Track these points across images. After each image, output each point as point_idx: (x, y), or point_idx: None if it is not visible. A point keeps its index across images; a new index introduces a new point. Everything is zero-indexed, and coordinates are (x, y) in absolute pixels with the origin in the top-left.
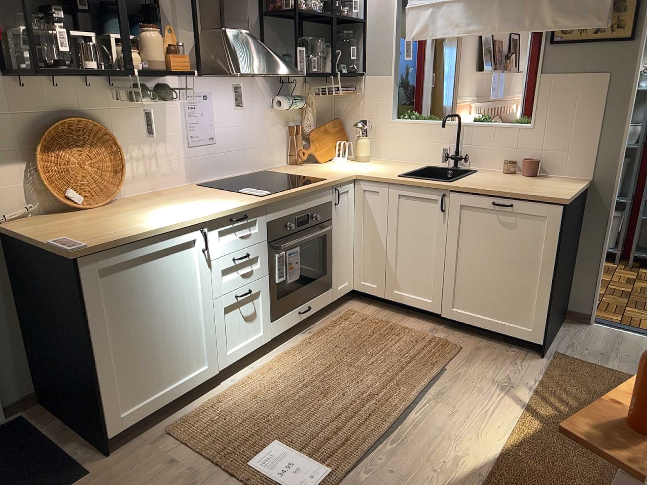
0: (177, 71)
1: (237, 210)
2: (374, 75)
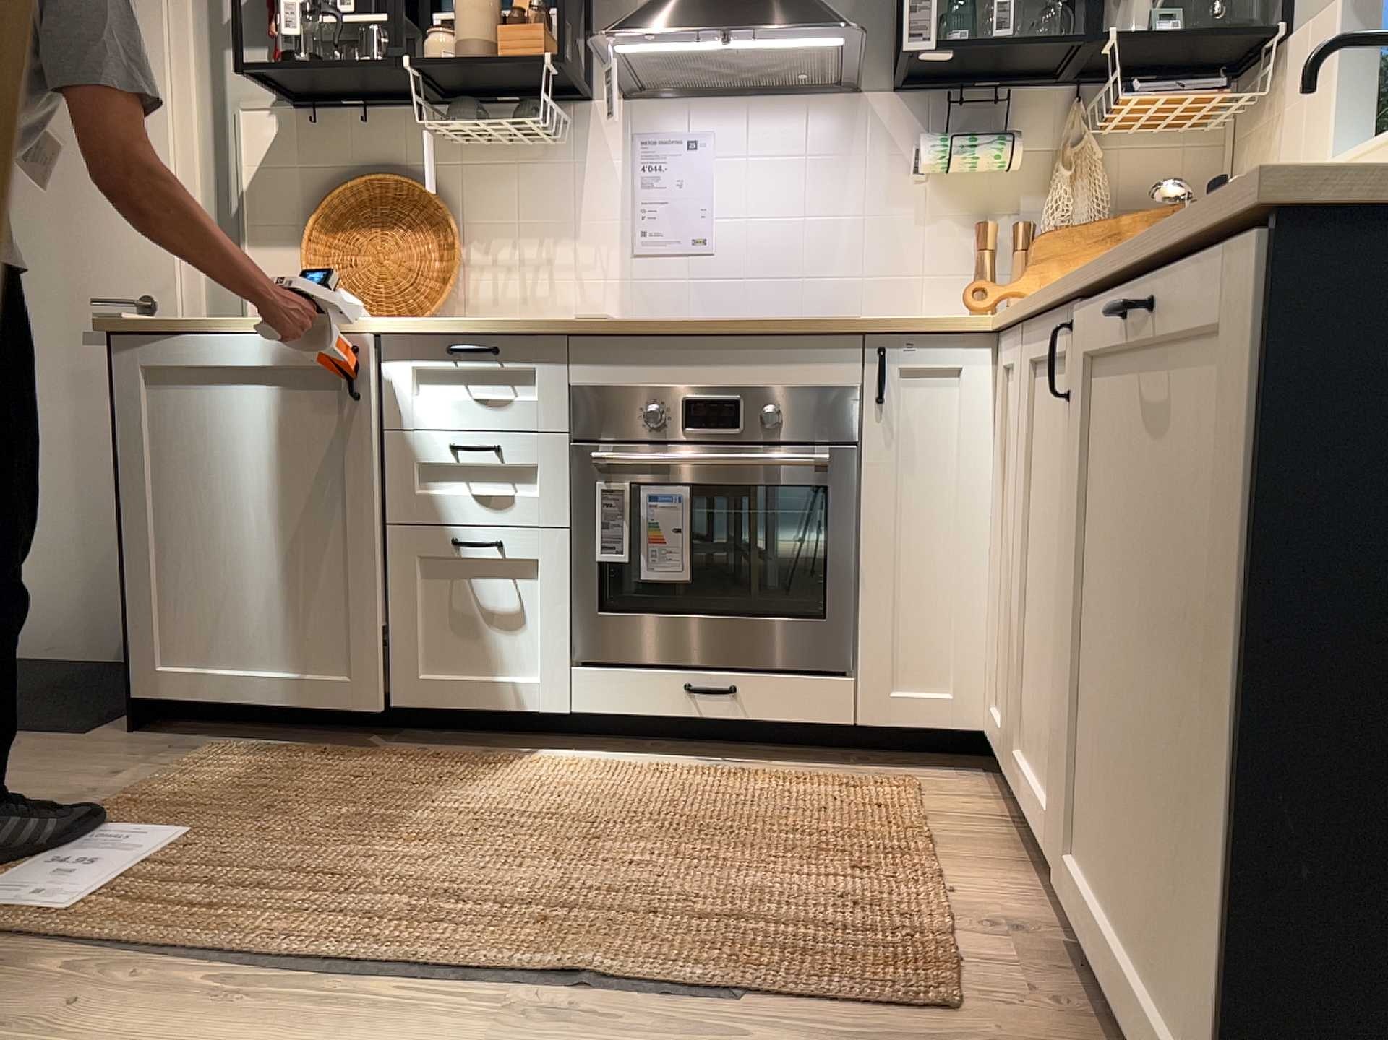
0: (507, 56)
1: (461, 328)
2: (1303, 22)
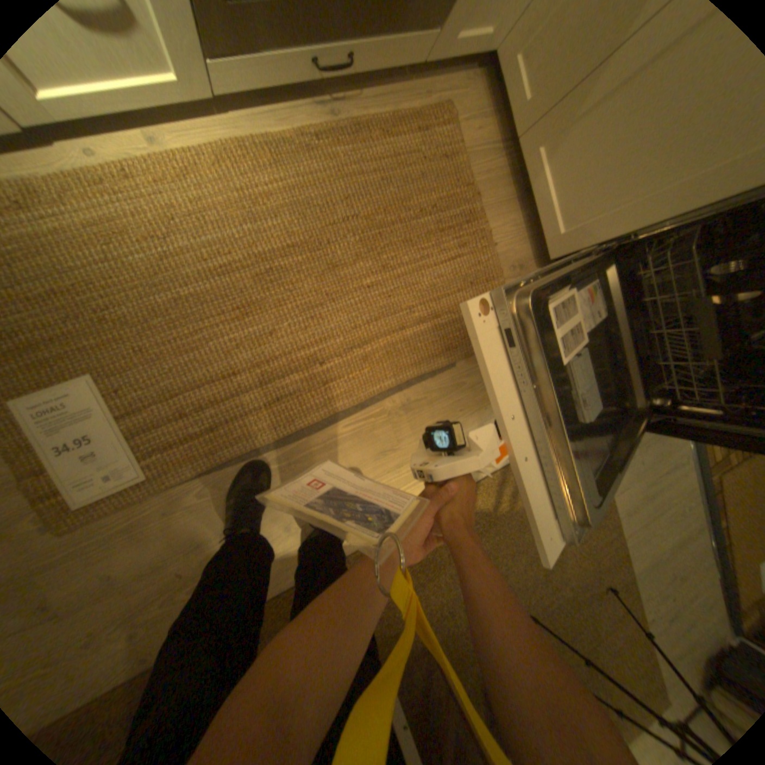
0: None
1: None
2: None
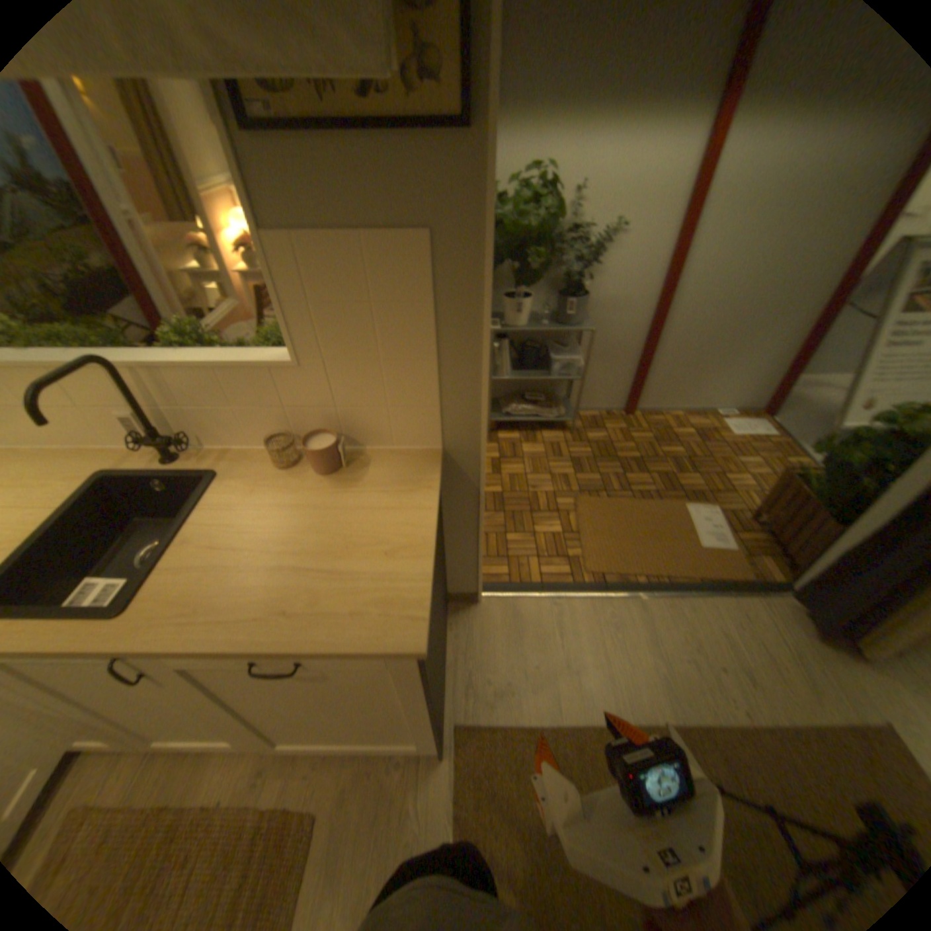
0: None
1: None
2: None
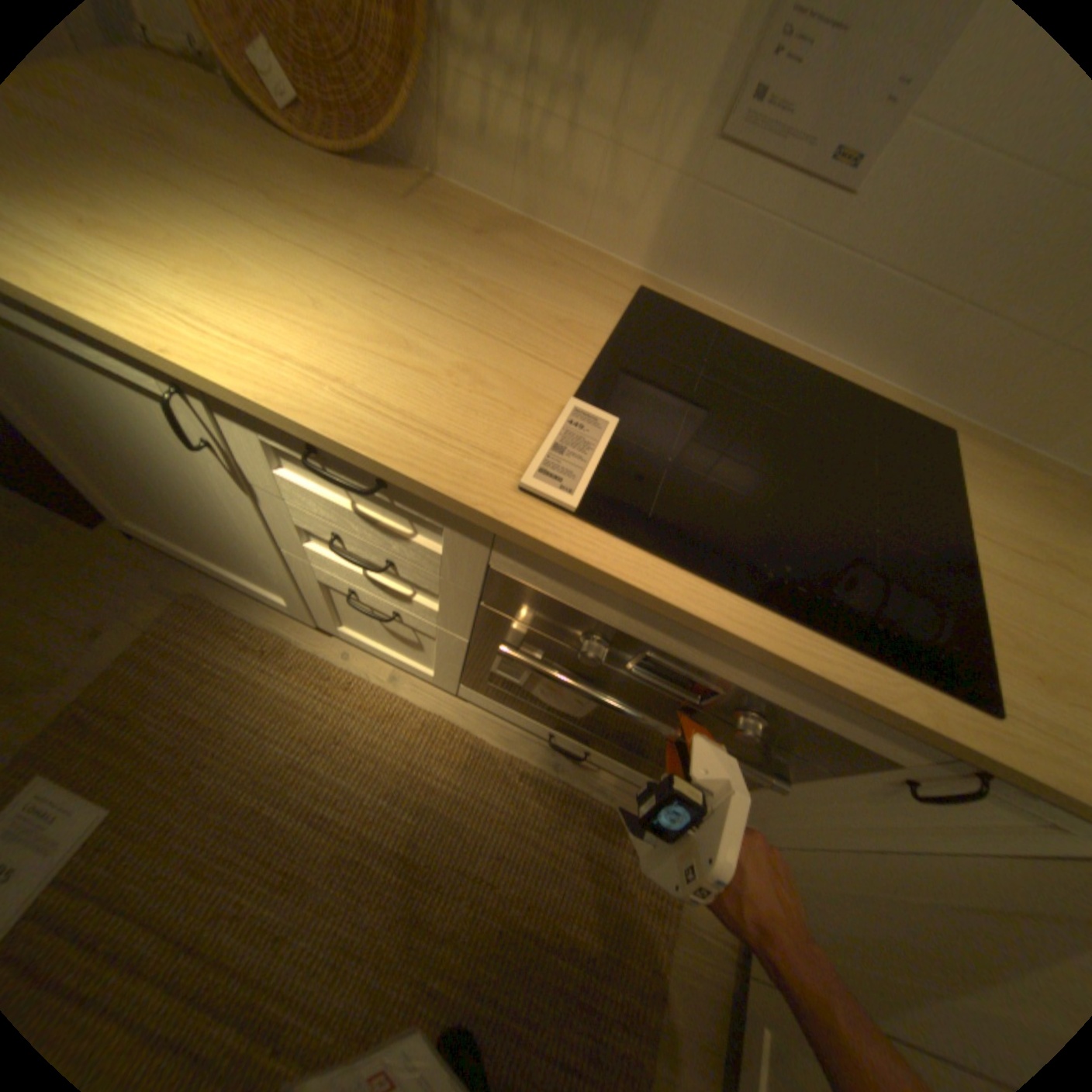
0: None
1: (319, 442)
2: None
